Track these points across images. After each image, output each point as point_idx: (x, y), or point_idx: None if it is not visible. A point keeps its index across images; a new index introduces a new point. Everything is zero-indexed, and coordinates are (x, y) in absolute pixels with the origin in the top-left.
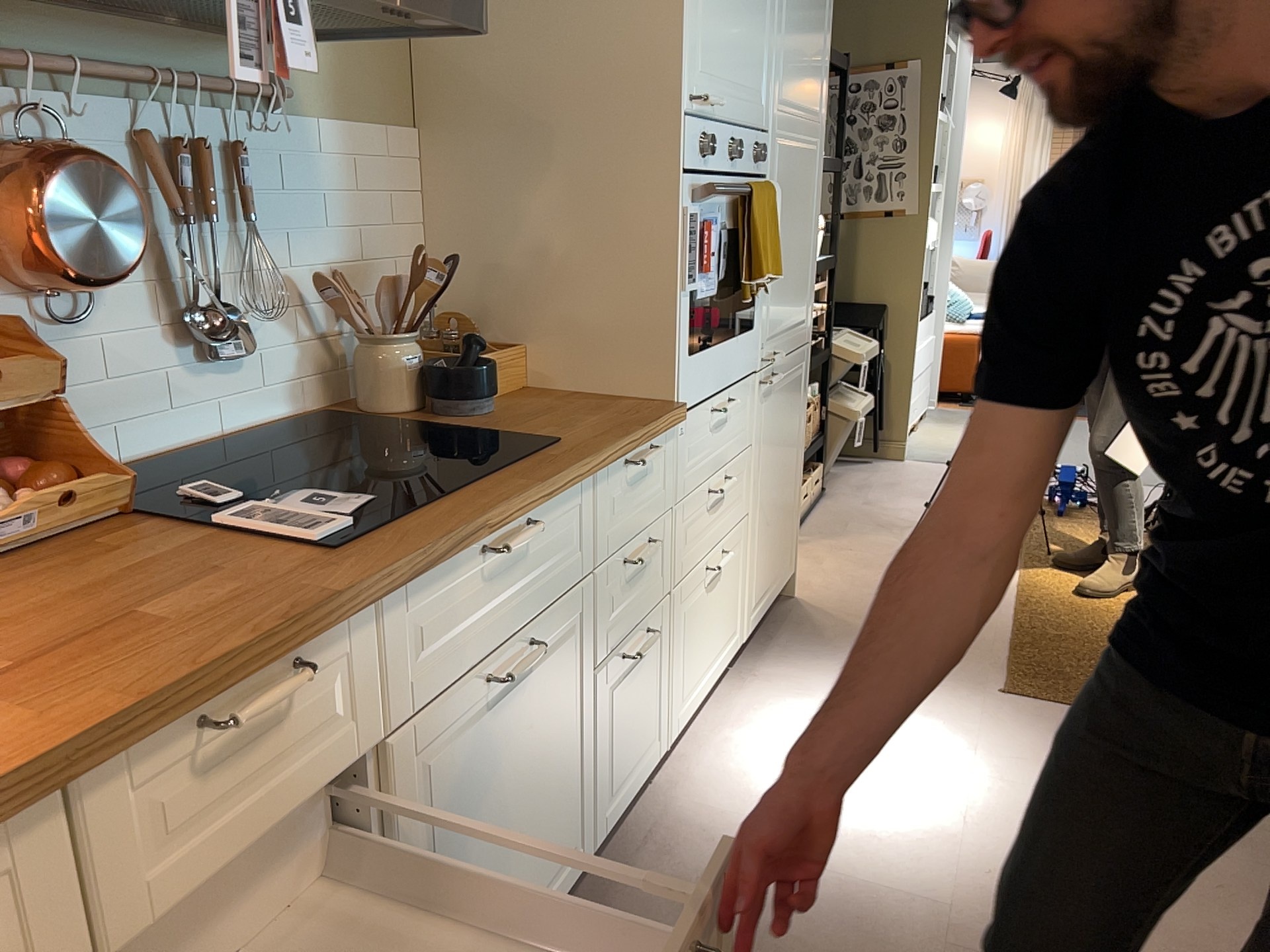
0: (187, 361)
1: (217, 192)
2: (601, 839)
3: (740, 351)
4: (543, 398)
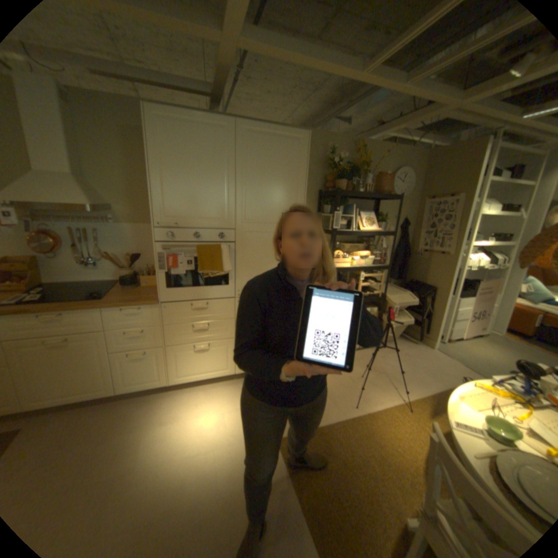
0: (81, 267)
1: (84, 238)
2: (121, 394)
3: (213, 291)
4: (149, 290)
